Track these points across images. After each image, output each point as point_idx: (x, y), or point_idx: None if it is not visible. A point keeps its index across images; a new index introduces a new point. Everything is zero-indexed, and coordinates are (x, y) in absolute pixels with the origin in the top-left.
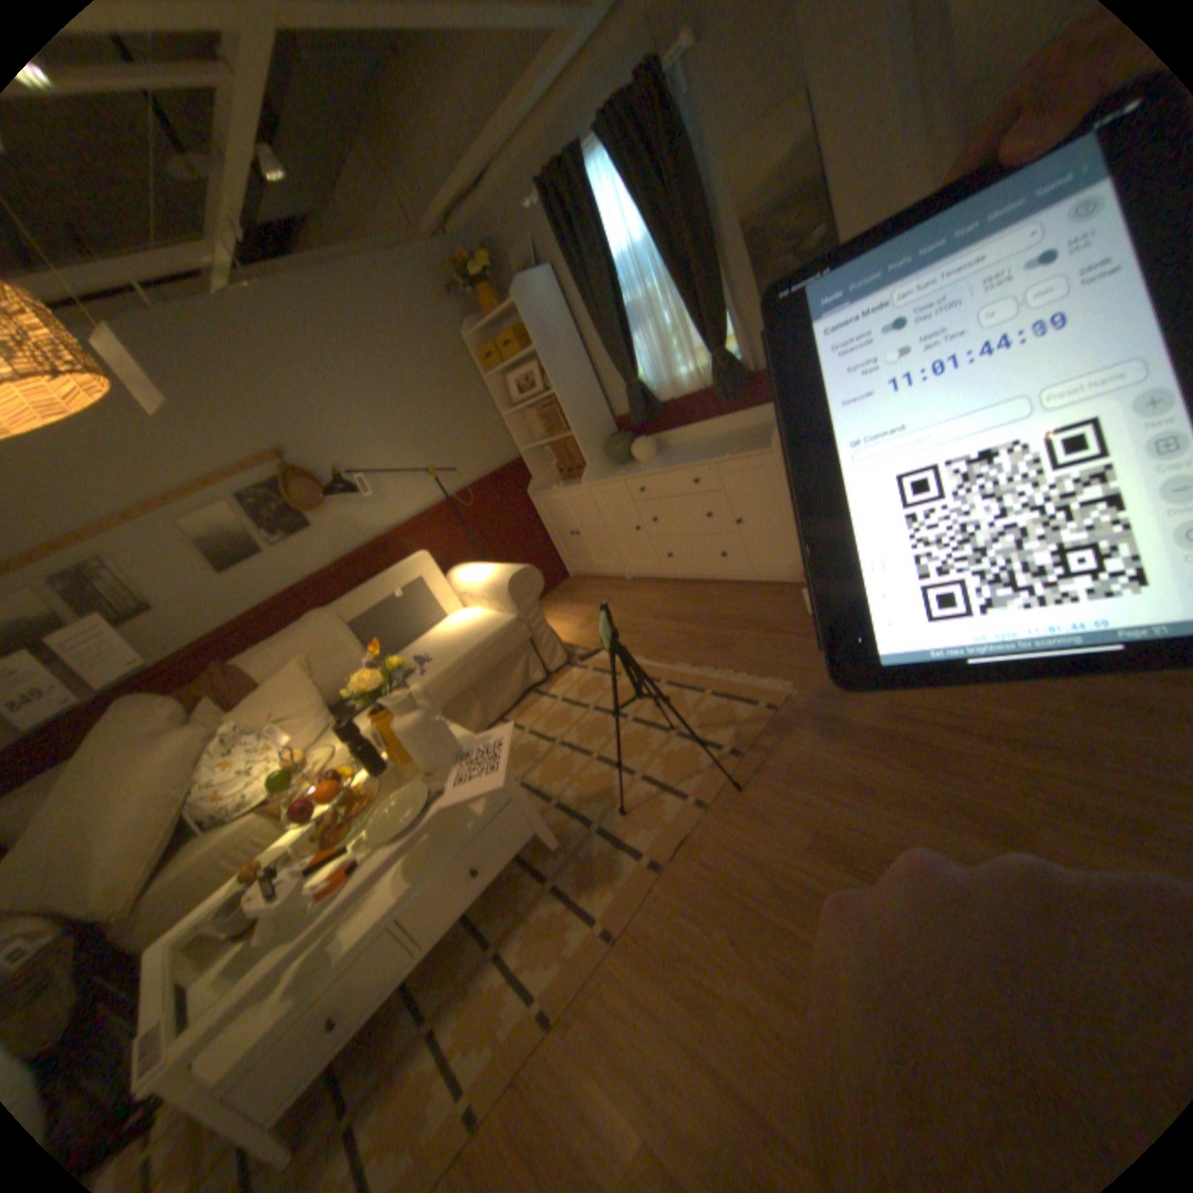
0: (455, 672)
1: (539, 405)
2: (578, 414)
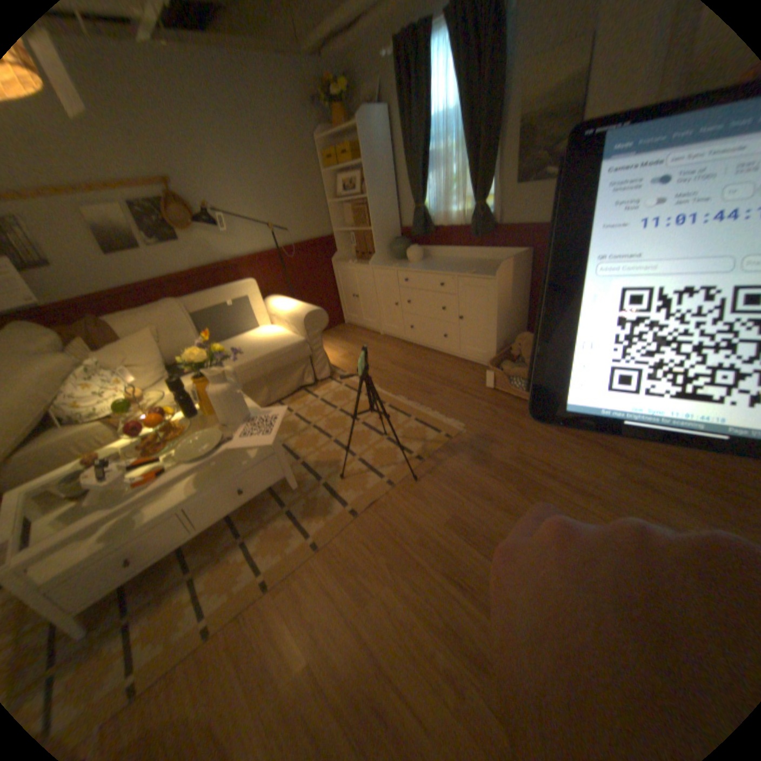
0: (256, 364)
1: (355, 203)
2: (378, 217)
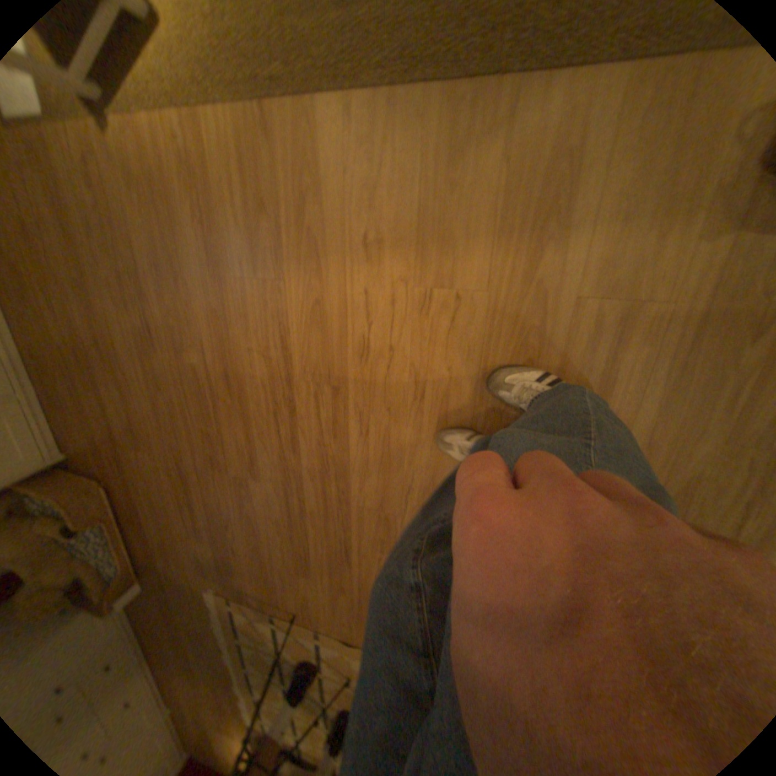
0: None
1: None
2: None
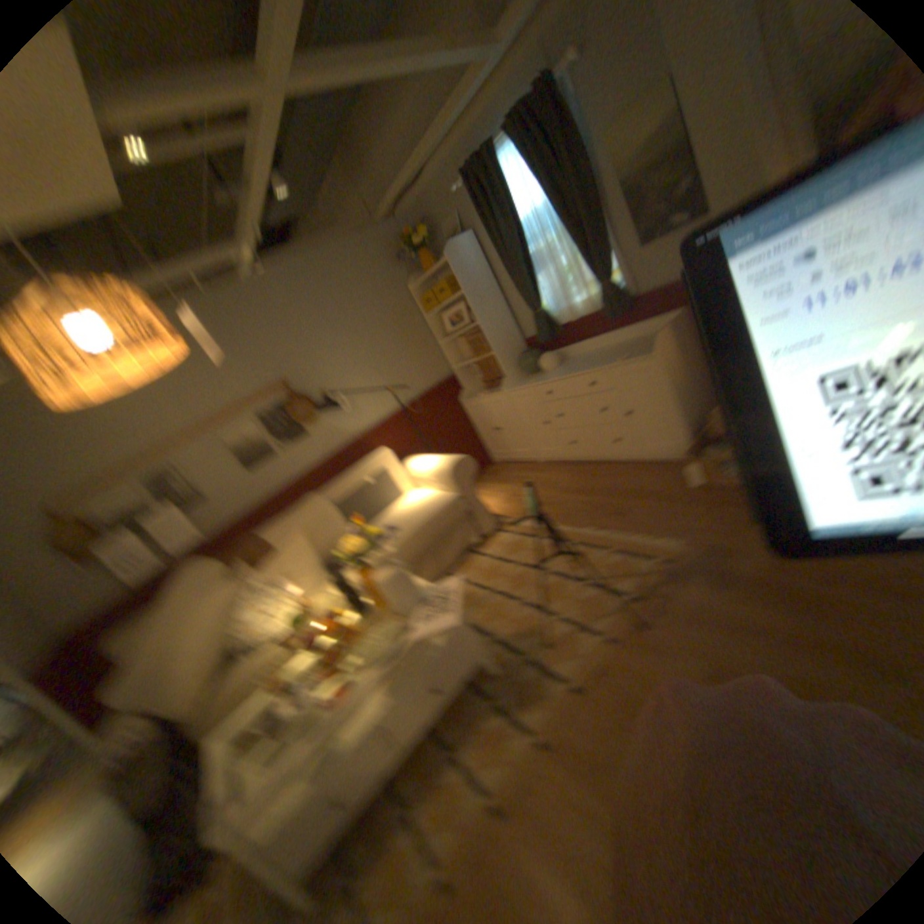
0: (409, 536)
1: (466, 334)
2: (495, 338)
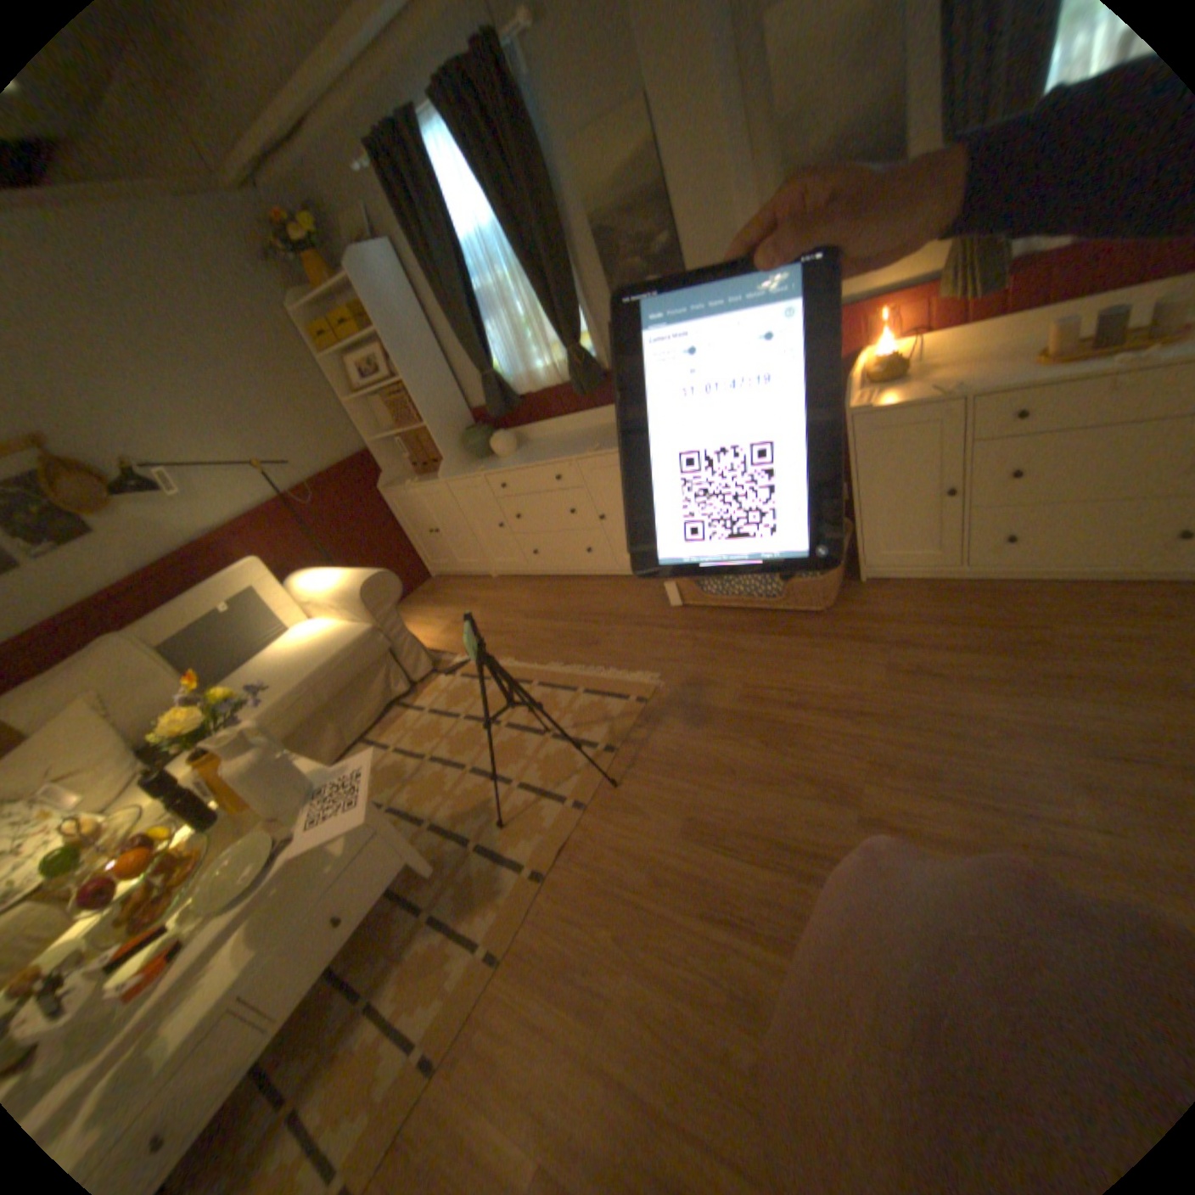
0: (301, 694)
1: (386, 392)
2: (430, 404)
